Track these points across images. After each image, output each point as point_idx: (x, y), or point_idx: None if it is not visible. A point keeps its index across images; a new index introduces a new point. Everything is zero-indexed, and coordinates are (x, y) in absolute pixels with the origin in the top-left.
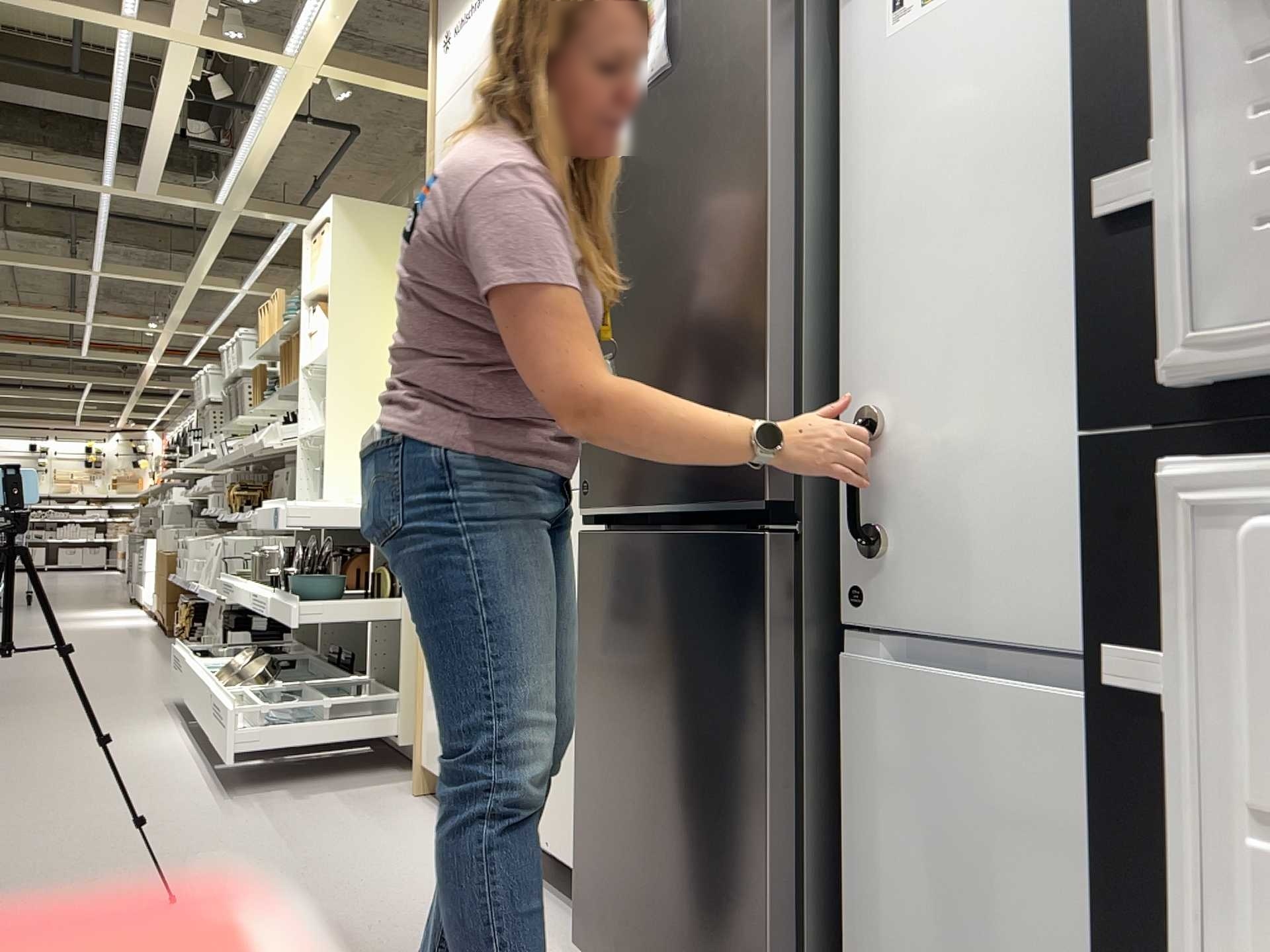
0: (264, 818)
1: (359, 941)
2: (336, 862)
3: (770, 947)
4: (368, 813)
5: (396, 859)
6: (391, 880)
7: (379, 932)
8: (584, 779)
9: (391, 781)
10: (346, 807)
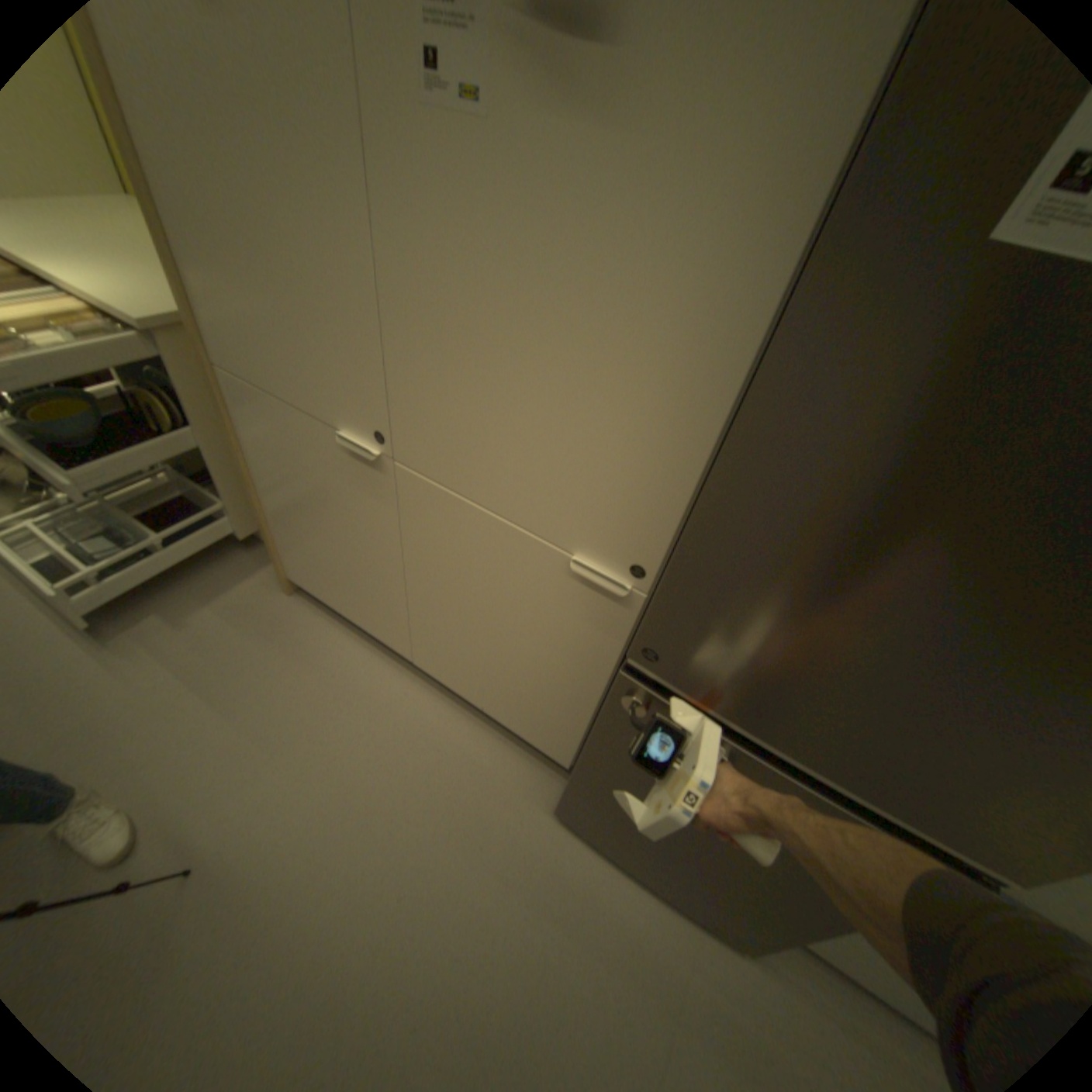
0: (168, 674)
1: (390, 848)
2: (290, 730)
3: (787, 932)
4: (264, 634)
5: (337, 706)
6: (355, 742)
7: (397, 827)
8: (585, 776)
9: (249, 571)
10: (236, 629)
